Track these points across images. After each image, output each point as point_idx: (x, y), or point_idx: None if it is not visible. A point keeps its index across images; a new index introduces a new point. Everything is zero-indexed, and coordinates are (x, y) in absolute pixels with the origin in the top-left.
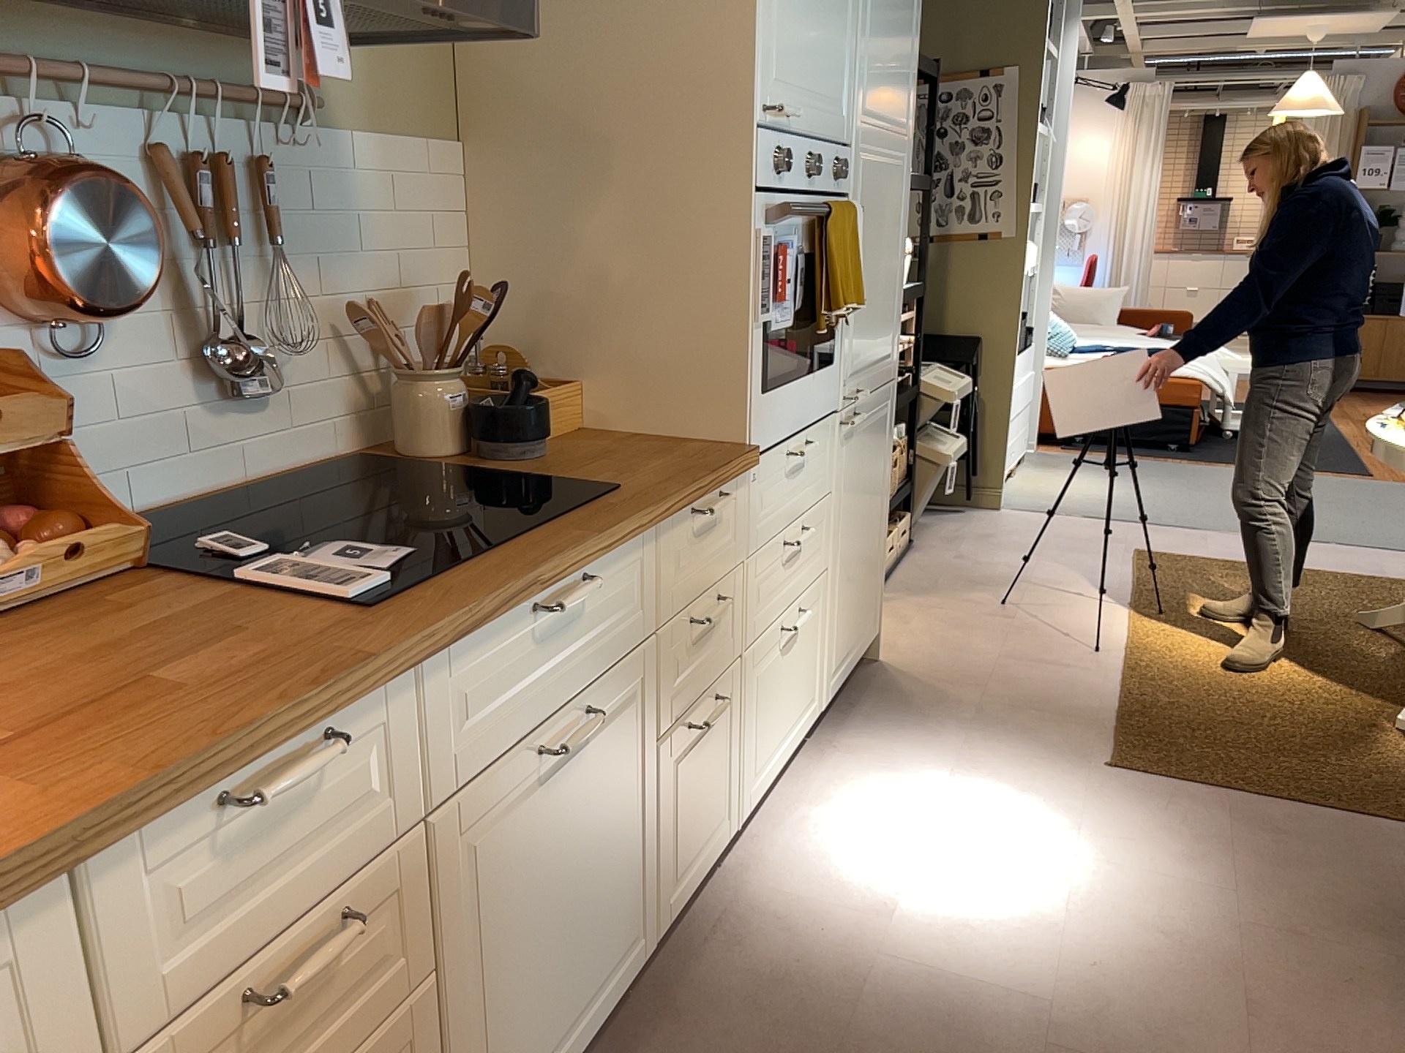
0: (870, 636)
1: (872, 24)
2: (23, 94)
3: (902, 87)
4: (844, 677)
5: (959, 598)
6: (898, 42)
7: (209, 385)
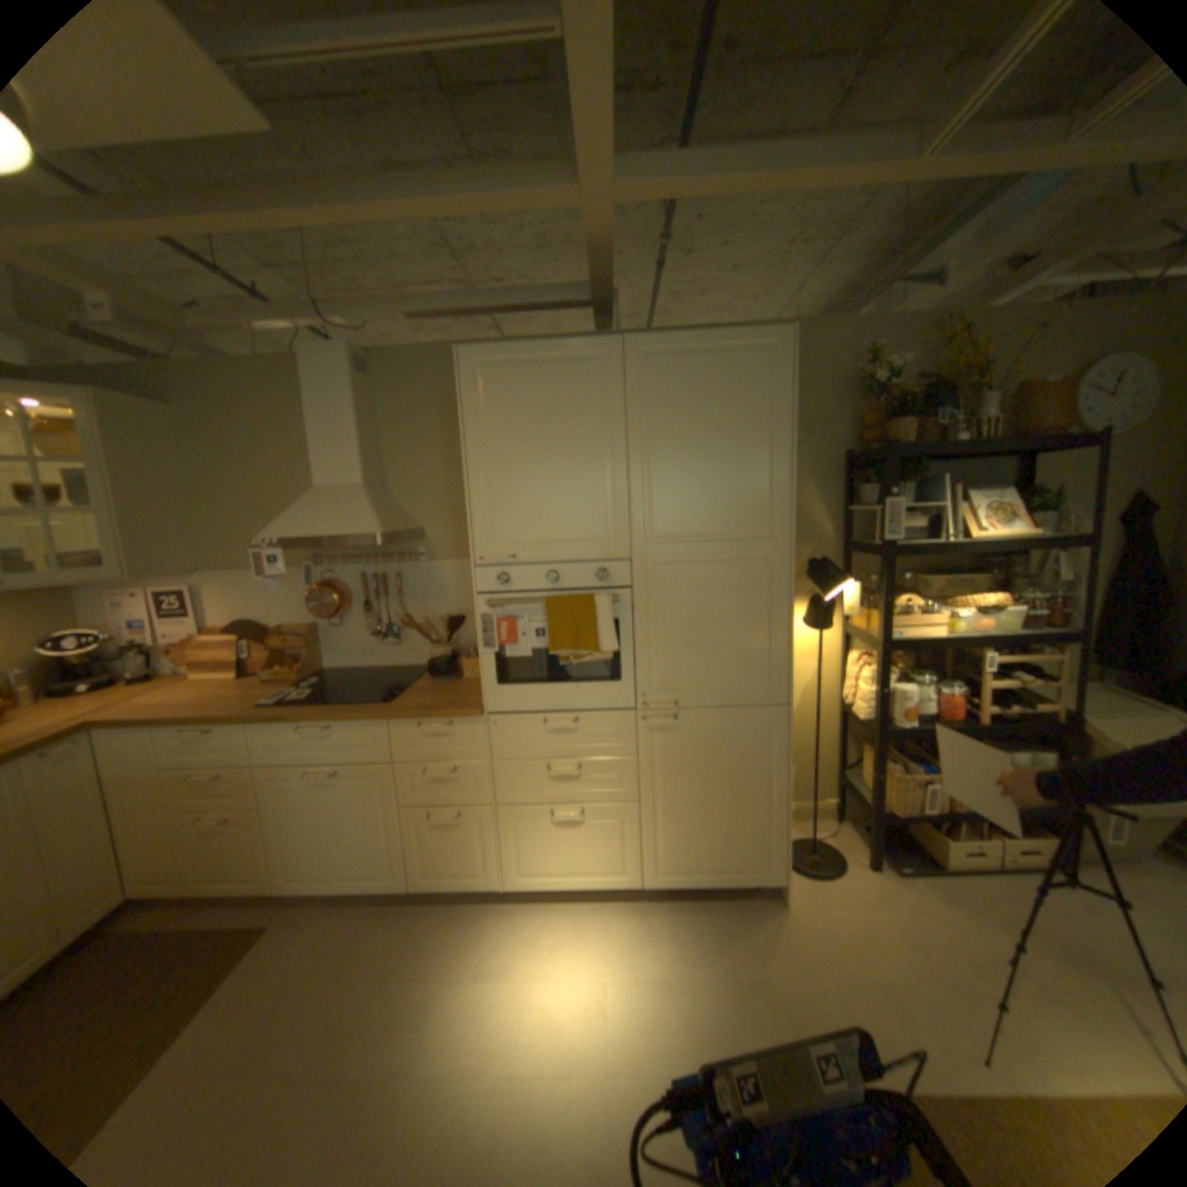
0: (758, 881)
1: (658, 482)
2: (327, 565)
3: (748, 505)
4: (695, 888)
5: (978, 932)
6: (729, 478)
7: (384, 637)
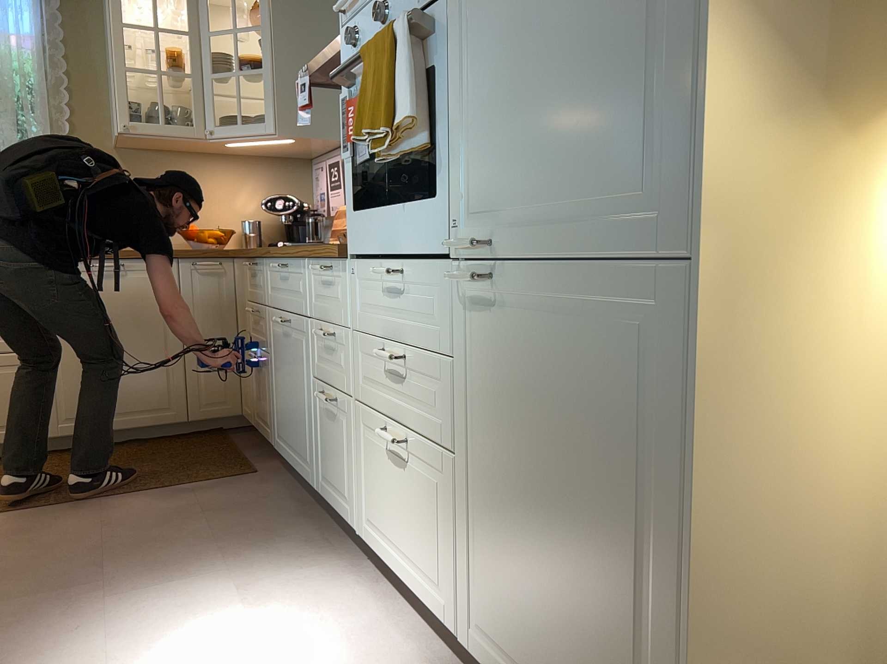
0: None
1: None
2: None
3: None
4: None
5: None
6: None
7: None
